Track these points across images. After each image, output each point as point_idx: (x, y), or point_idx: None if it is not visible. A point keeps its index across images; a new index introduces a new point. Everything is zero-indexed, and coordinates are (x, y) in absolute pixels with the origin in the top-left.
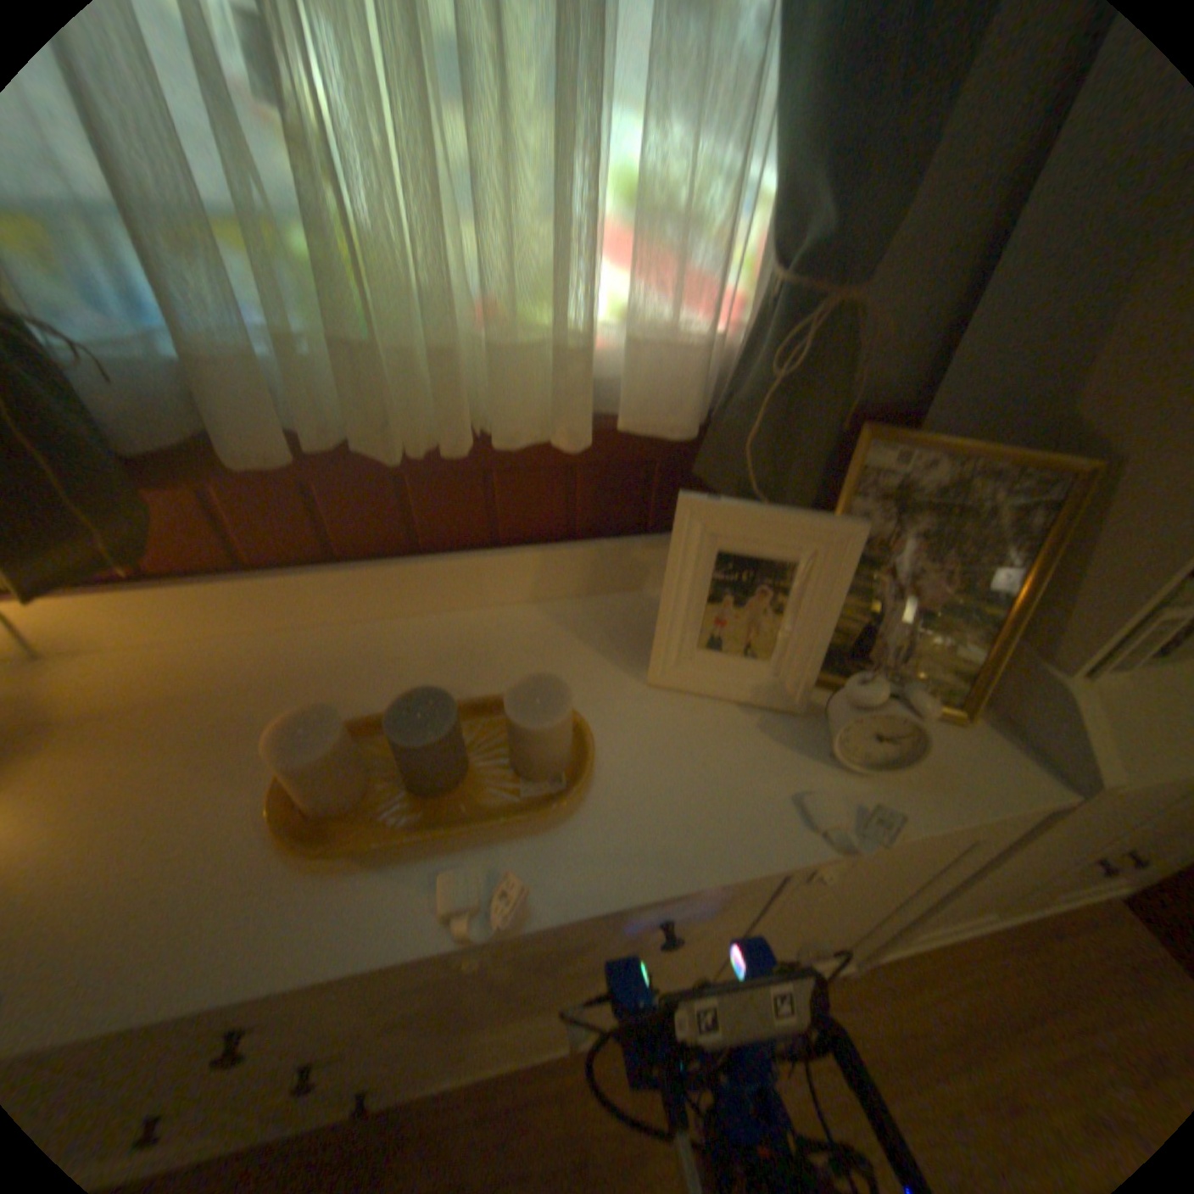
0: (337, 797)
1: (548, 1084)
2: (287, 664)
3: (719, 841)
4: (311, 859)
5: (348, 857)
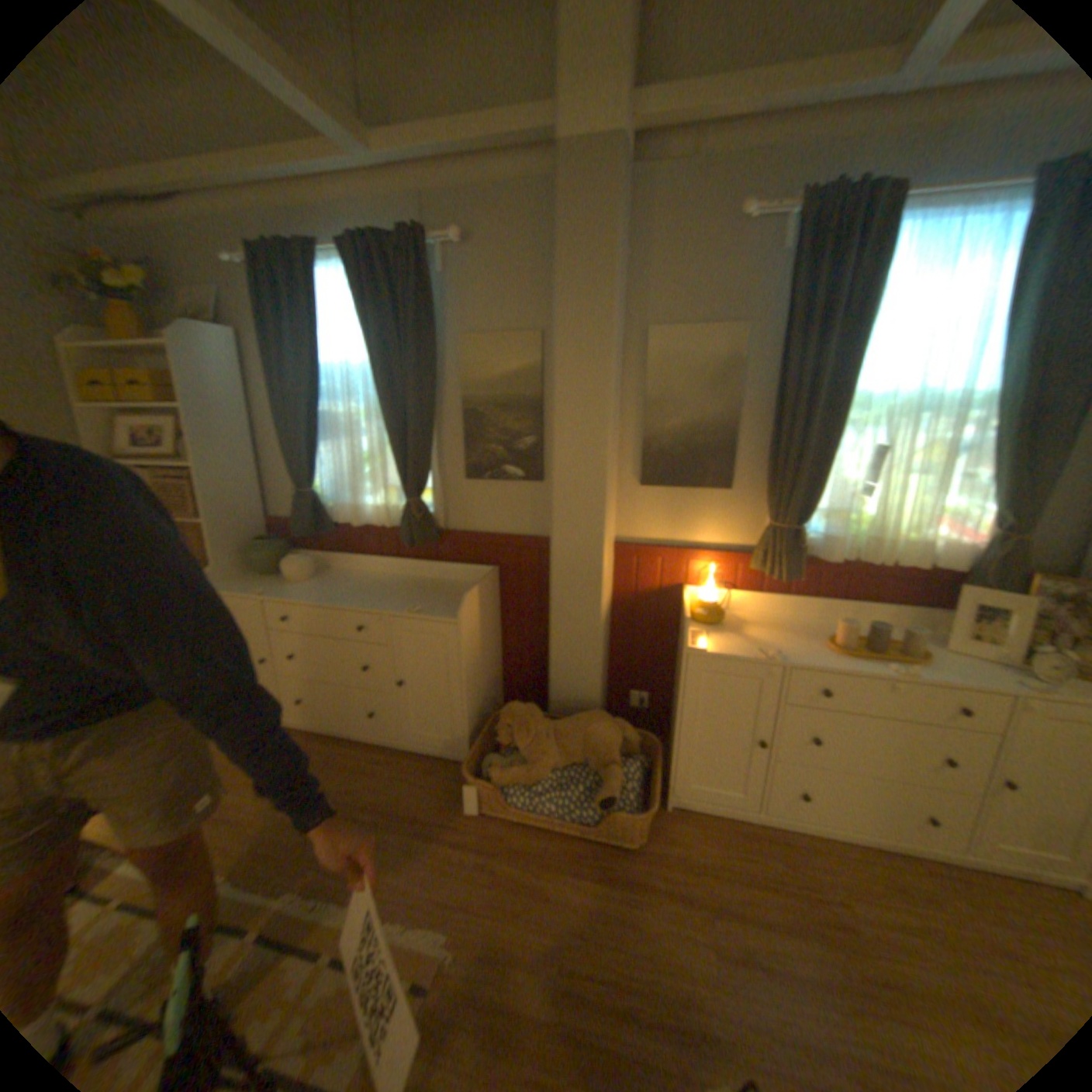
0: (851, 643)
1: (878, 860)
2: (803, 624)
3: (983, 682)
4: (848, 653)
5: (858, 655)
